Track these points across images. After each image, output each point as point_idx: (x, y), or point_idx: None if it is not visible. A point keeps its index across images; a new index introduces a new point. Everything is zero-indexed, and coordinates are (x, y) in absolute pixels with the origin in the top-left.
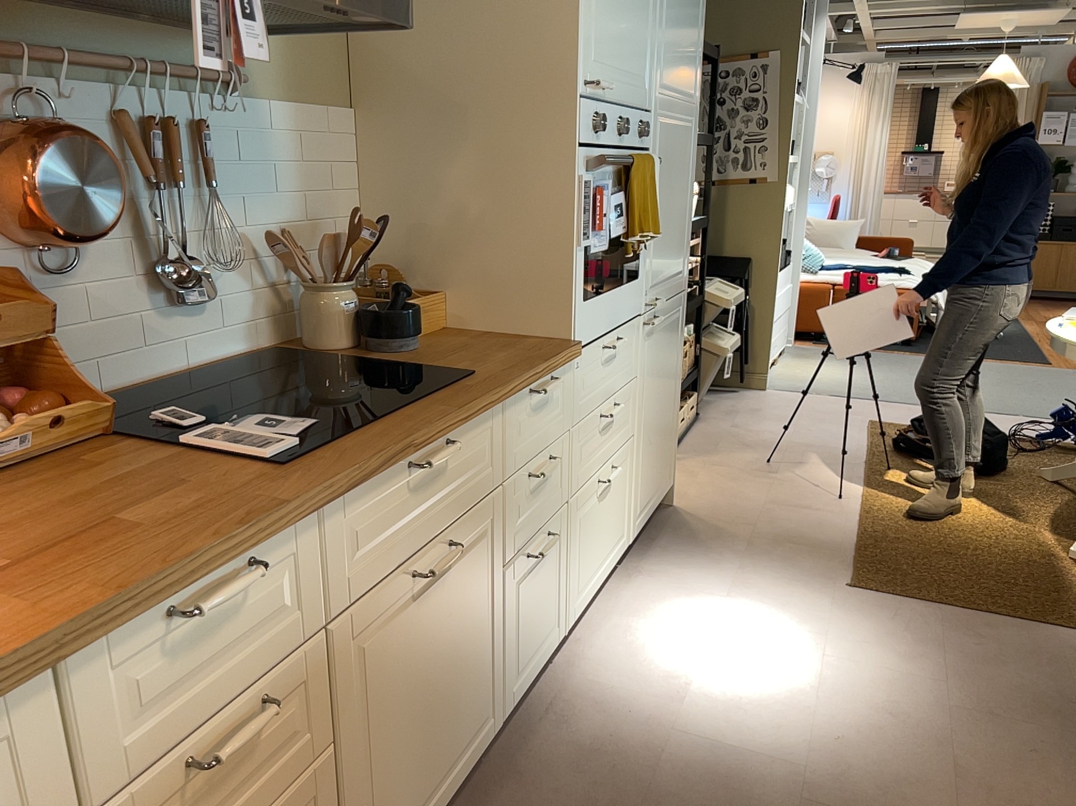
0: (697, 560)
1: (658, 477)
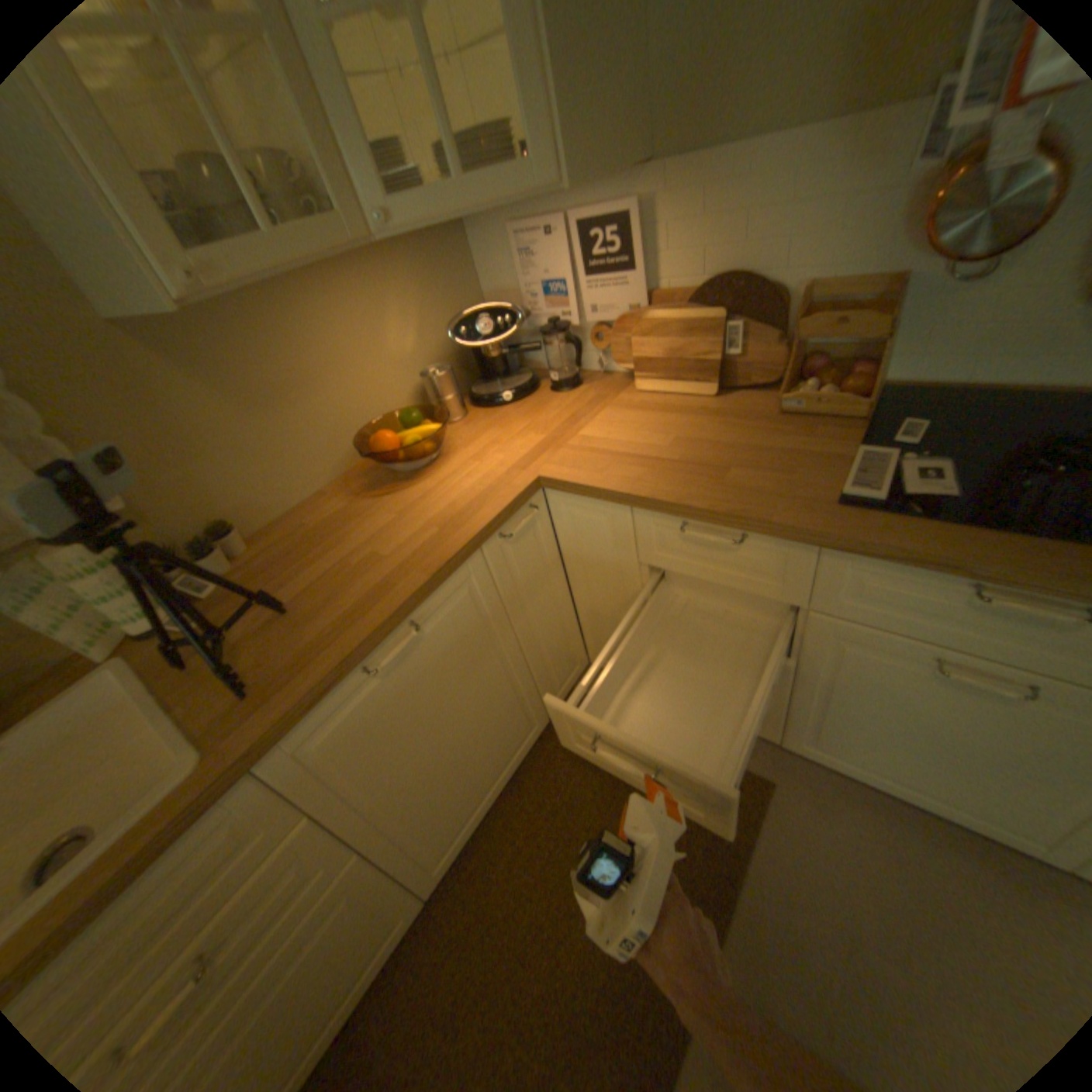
0: None
1: None
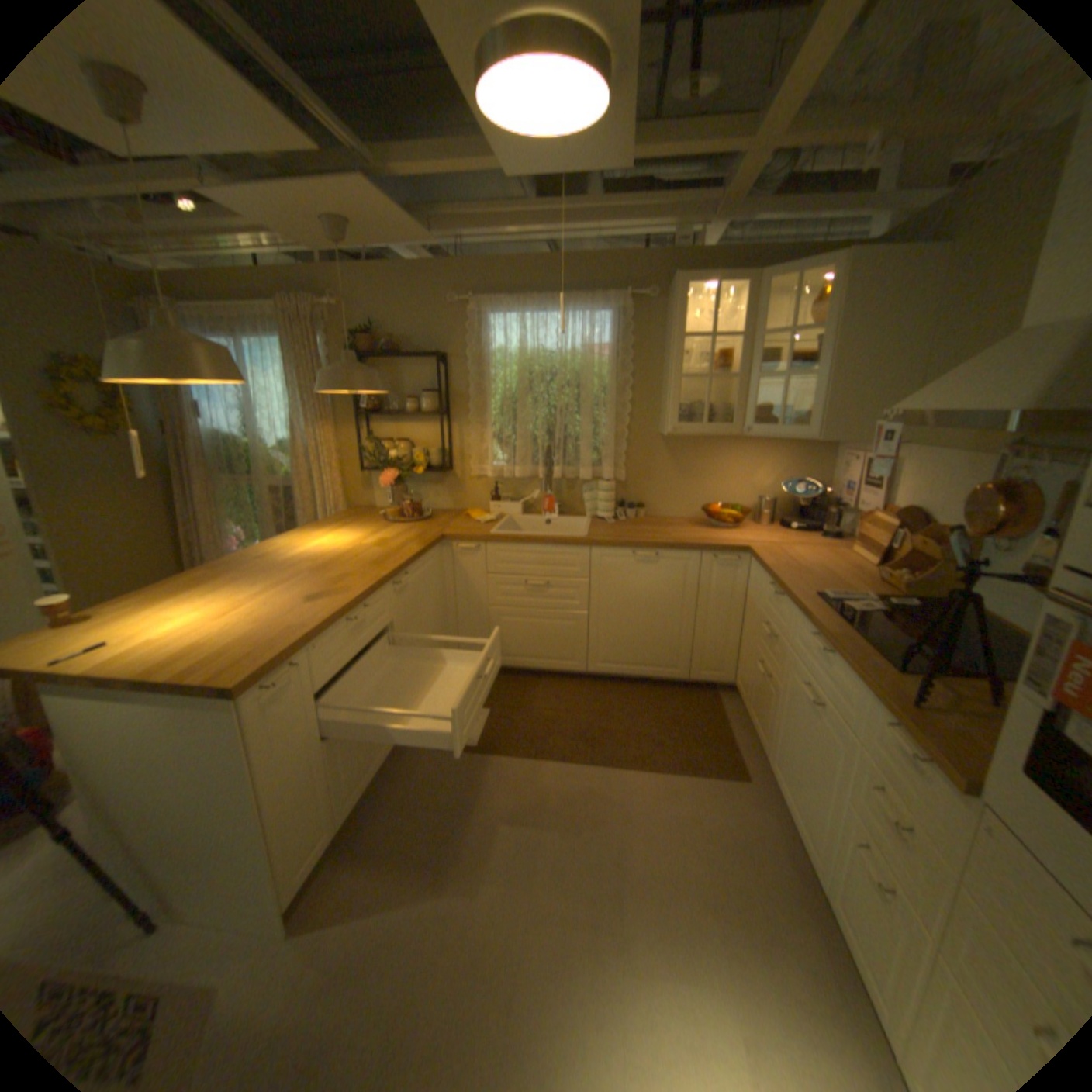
0: None
1: None
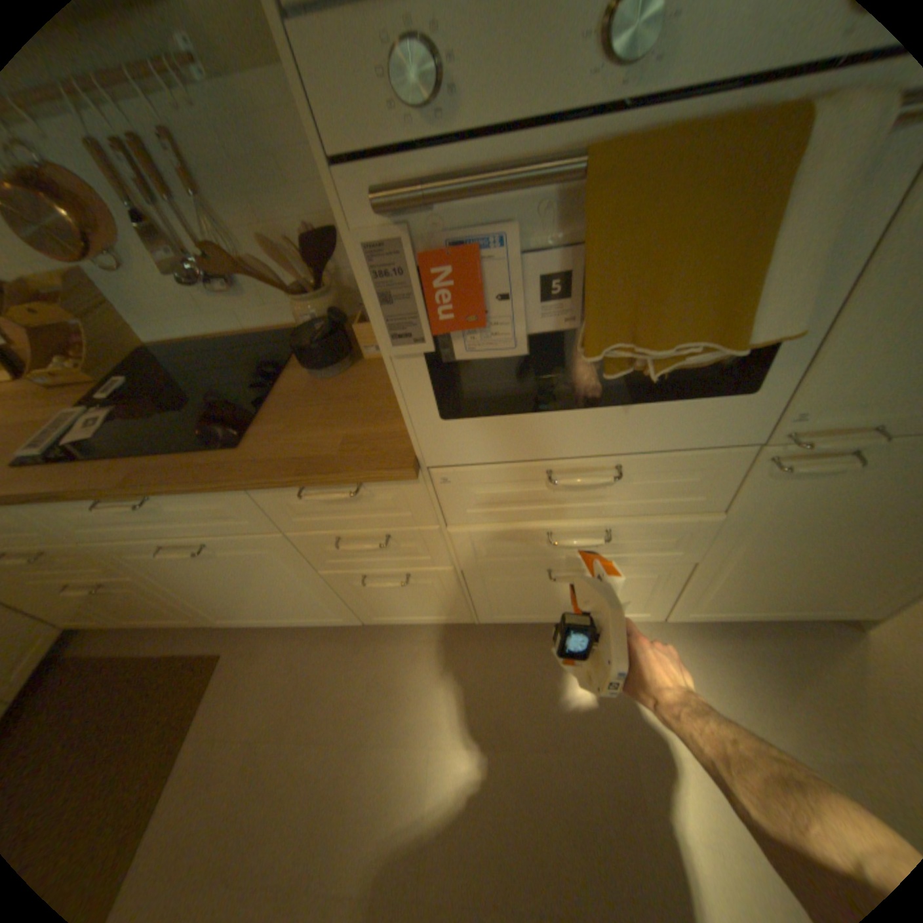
0: (741, 703)
1: (801, 604)
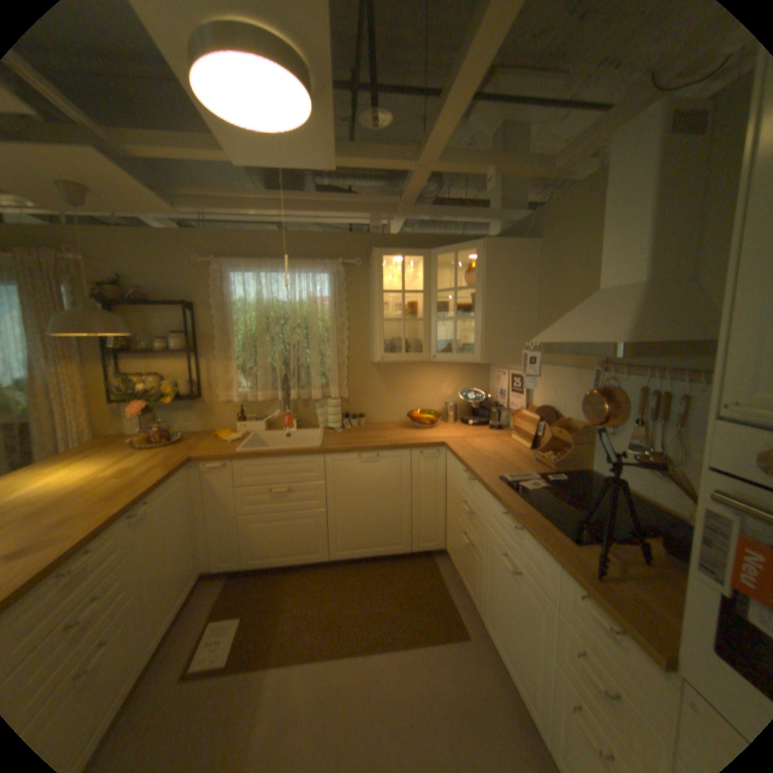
0: None
1: None
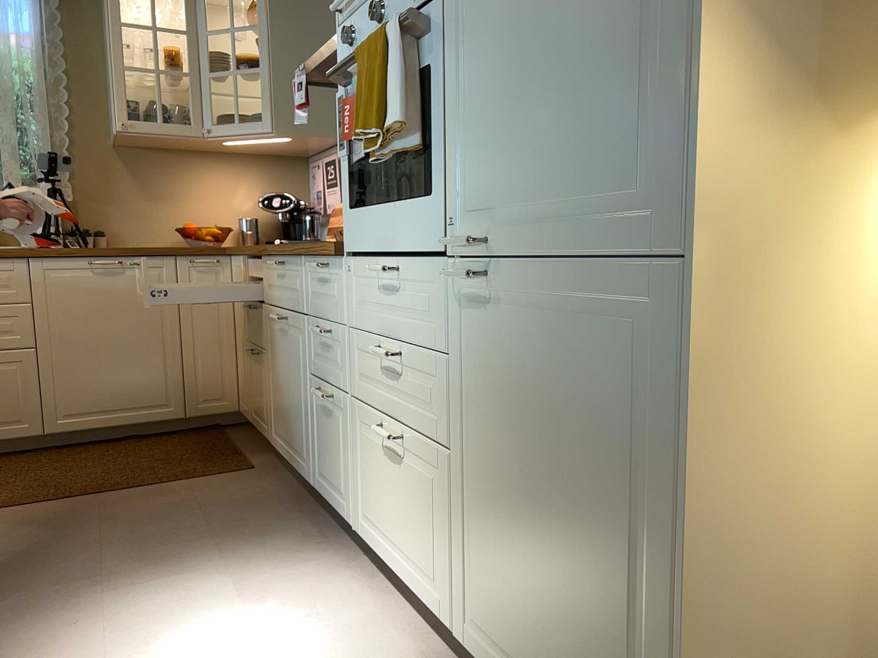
0: None
1: None
